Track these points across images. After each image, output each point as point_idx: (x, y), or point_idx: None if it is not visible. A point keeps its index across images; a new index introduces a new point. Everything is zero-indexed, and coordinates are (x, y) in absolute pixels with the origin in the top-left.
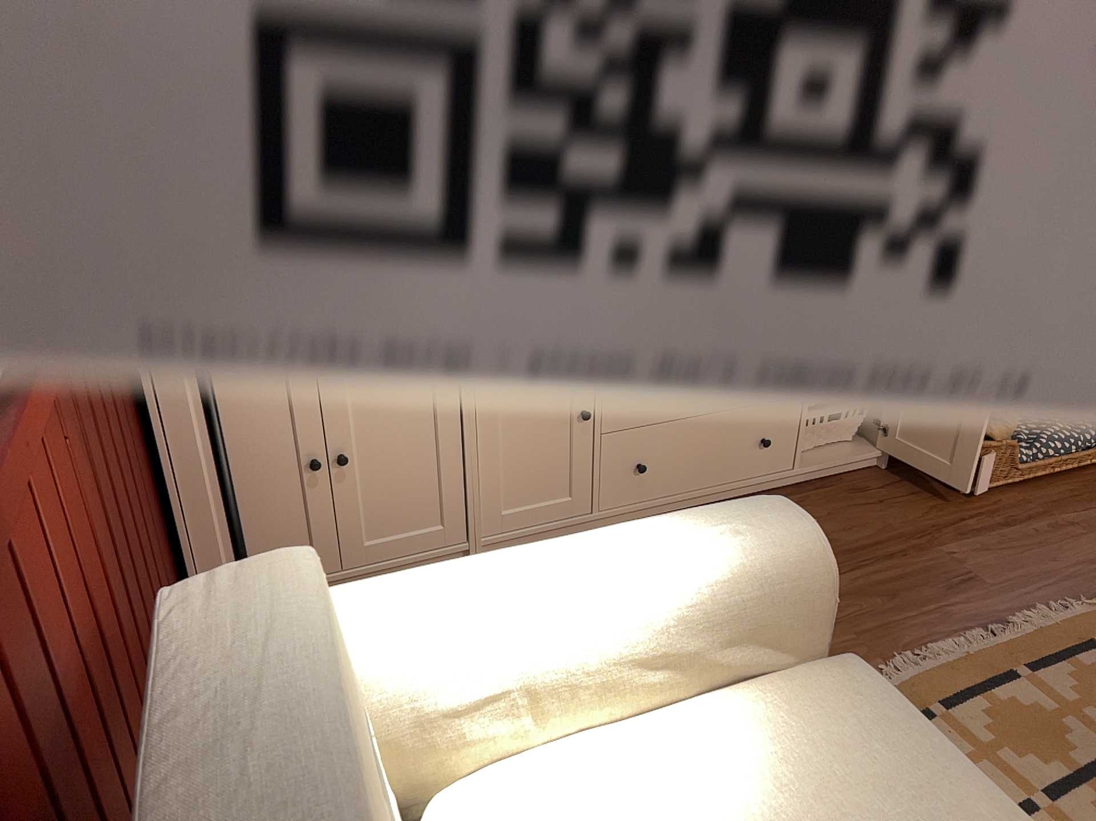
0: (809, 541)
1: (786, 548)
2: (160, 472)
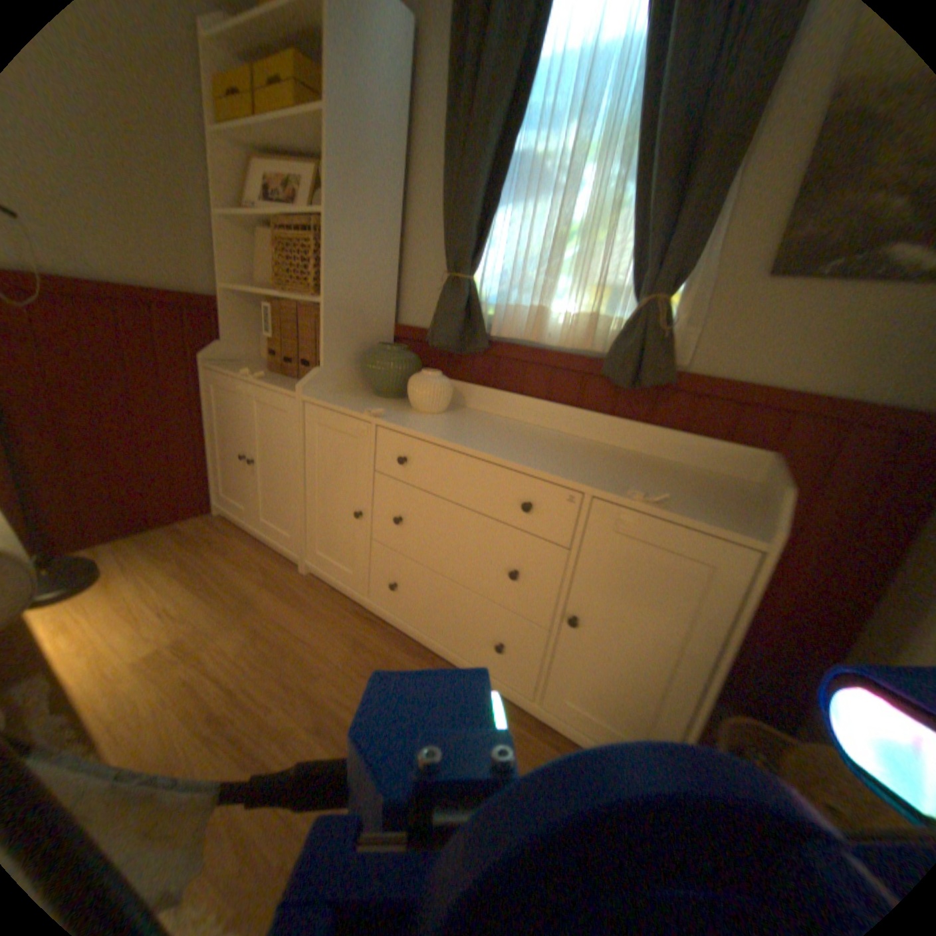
0: None
1: None
2: (204, 429)
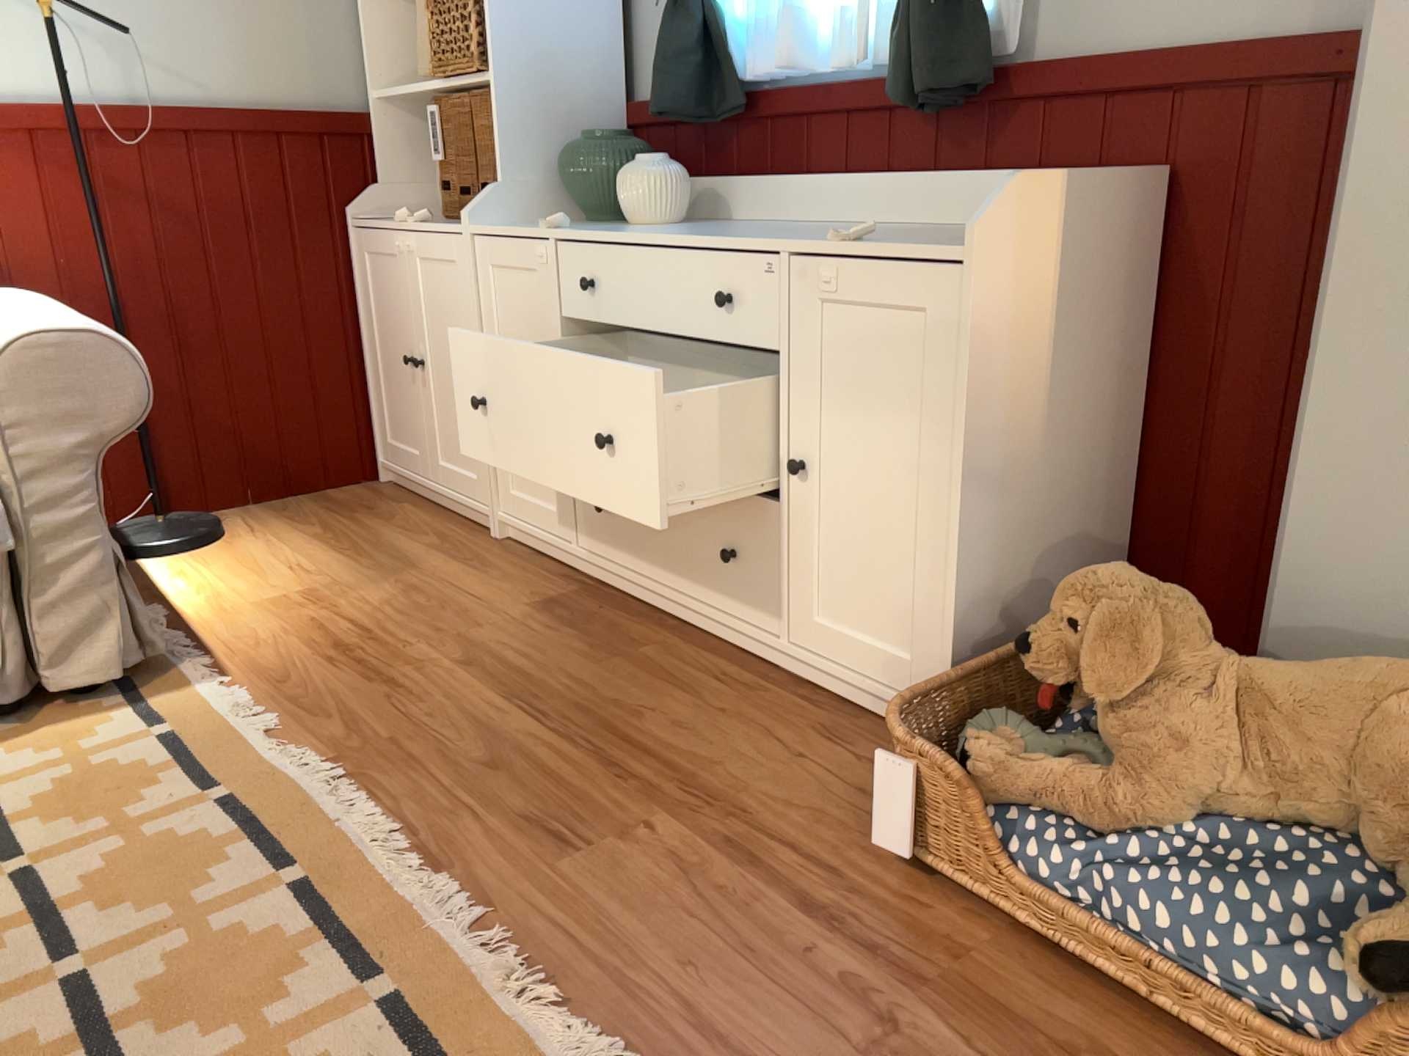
0: (16, 339)
1: (10, 337)
2: (359, 332)
